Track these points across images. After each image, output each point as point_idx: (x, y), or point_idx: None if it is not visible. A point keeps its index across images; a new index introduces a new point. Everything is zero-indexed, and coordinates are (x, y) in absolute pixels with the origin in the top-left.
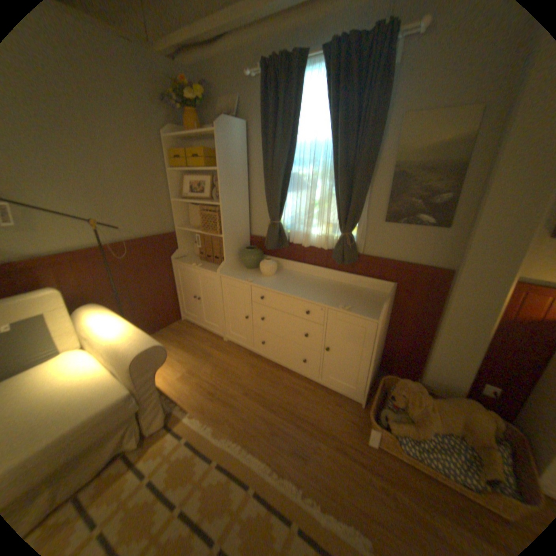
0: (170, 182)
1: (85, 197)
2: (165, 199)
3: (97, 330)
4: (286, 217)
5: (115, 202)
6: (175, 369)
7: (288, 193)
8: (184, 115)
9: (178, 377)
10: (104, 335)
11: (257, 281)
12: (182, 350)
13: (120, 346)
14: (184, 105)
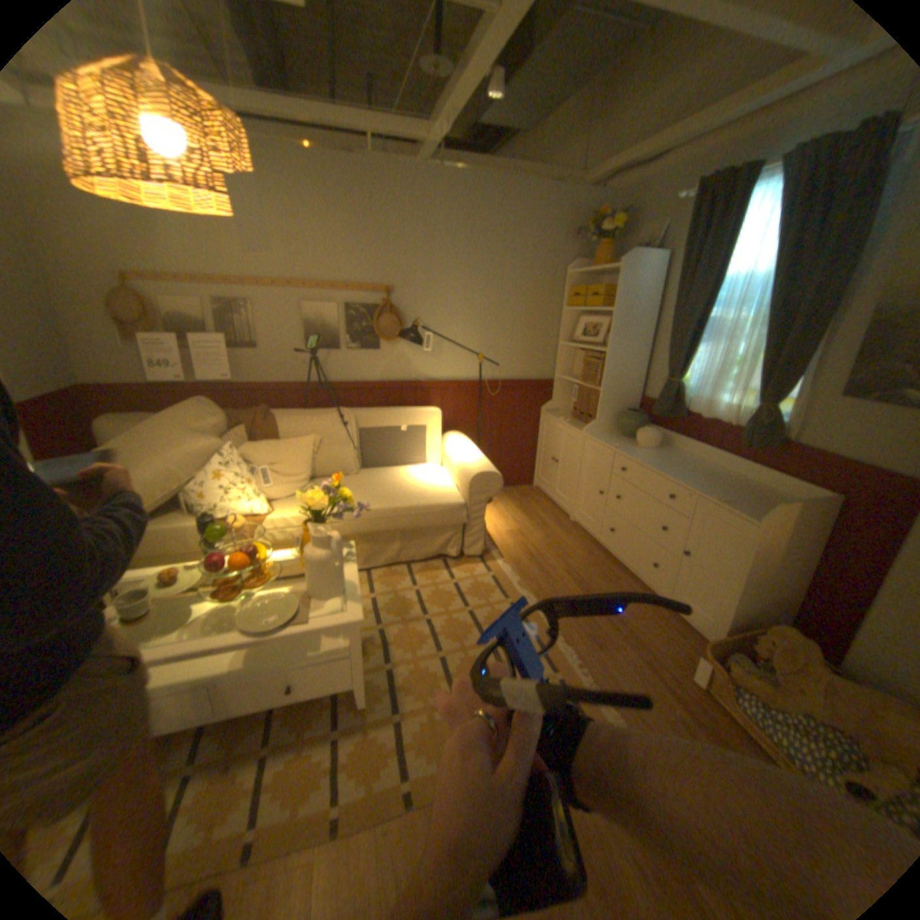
0: (562, 324)
1: (480, 334)
2: (551, 342)
3: (456, 451)
4: (692, 376)
5: (503, 341)
6: (507, 524)
7: (699, 344)
8: (600, 247)
9: (507, 531)
10: (460, 455)
11: (624, 450)
12: (521, 512)
13: (468, 465)
14: (603, 236)
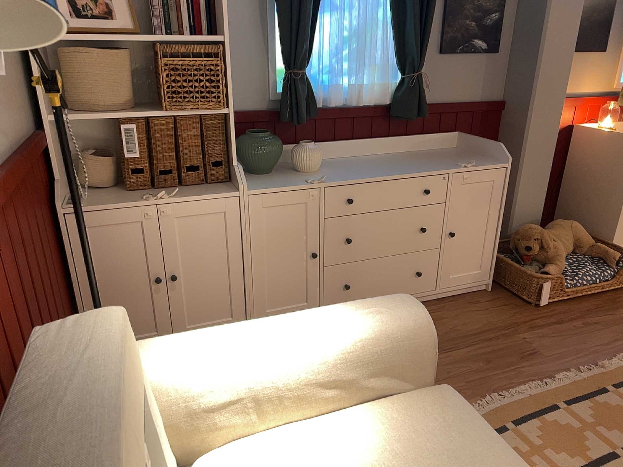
0: None
1: None
2: None
3: (262, 355)
4: (308, 63)
5: None
6: None
7: (317, 19)
8: None
9: None
10: (300, 346)
11: (325, 179)
12: None
13: (374, 329)
14: None
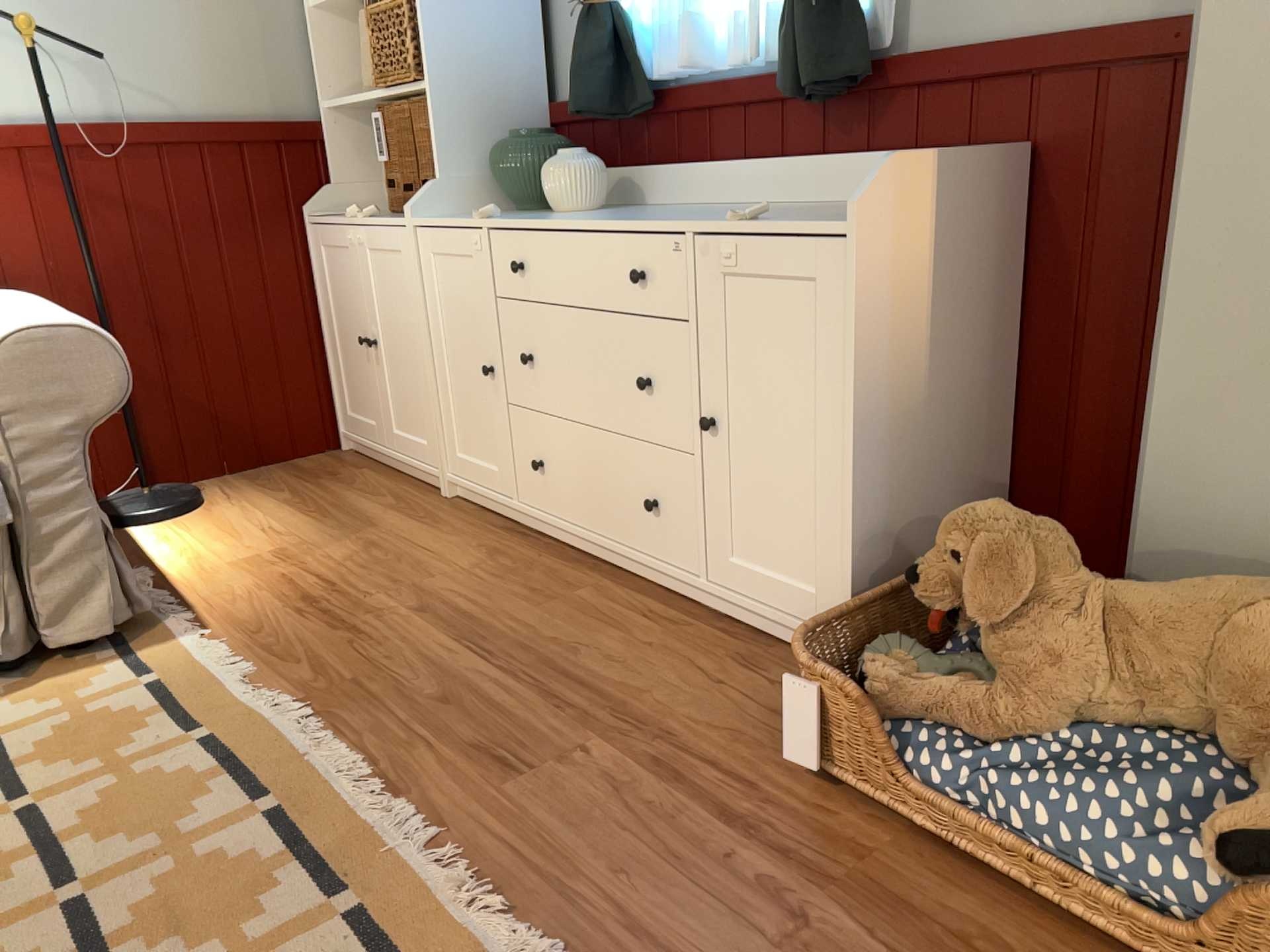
0: None
1: None
2: (287, 9)
3: None
4: None
5: None
6: (244, 544)
7: None
8: None
9: (238, 560)
10: None
11: (512, 218)
12: (295, 509)
13: None
14: None
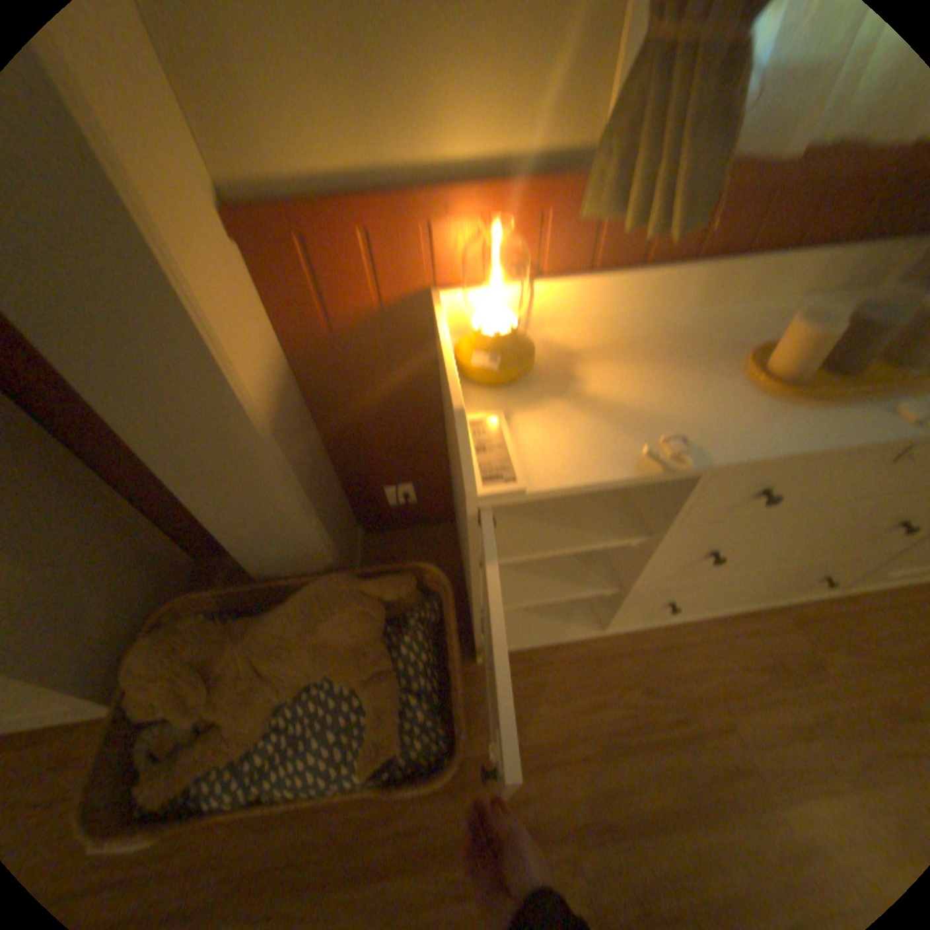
0: None
1: None
2: None
3: None
4: None
5: None
6: None
7: None
8: None
9: None
10: None
11: None
12: None
13: None
14: None
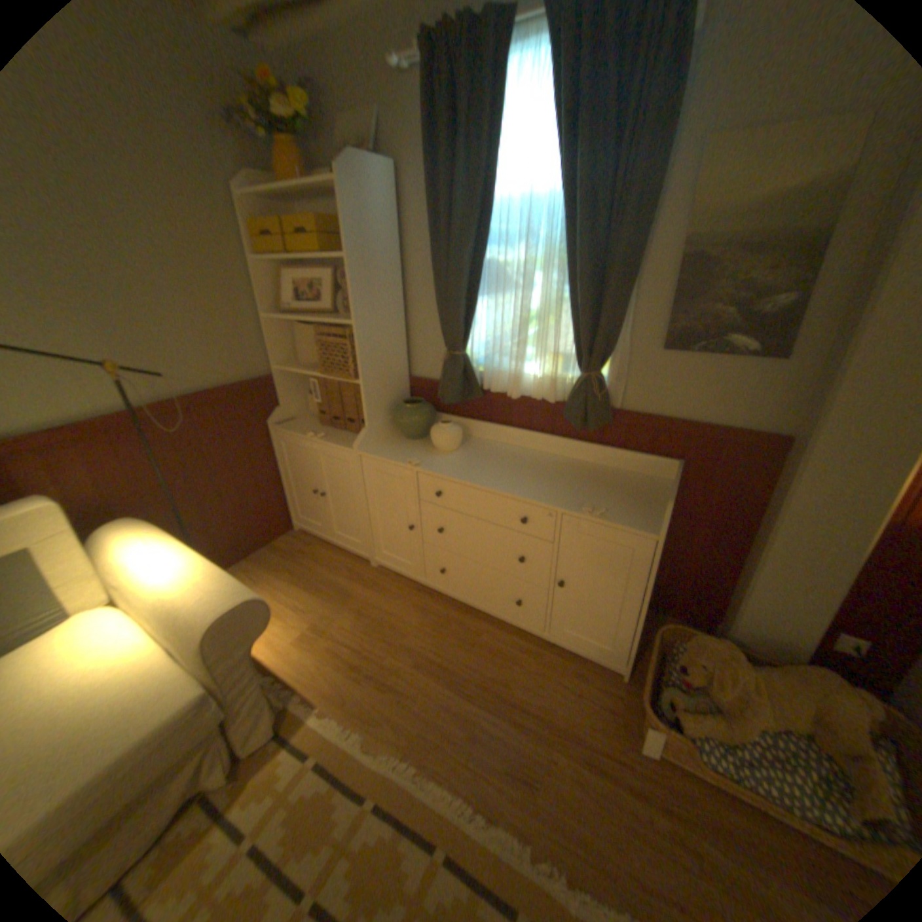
0: (257, 284)
1: (95, 319)
2: (249, 316)
3: (136, 573)
4: (477, 344)
5: (154, 326)
6: (289, 624)
7: (479, 300)
8: (274, 152)
9: (294, 640)
10: (150, 583)
11: (428, 464)
12: (299, 588)
13: (181, 606)
14: (273, 133)
